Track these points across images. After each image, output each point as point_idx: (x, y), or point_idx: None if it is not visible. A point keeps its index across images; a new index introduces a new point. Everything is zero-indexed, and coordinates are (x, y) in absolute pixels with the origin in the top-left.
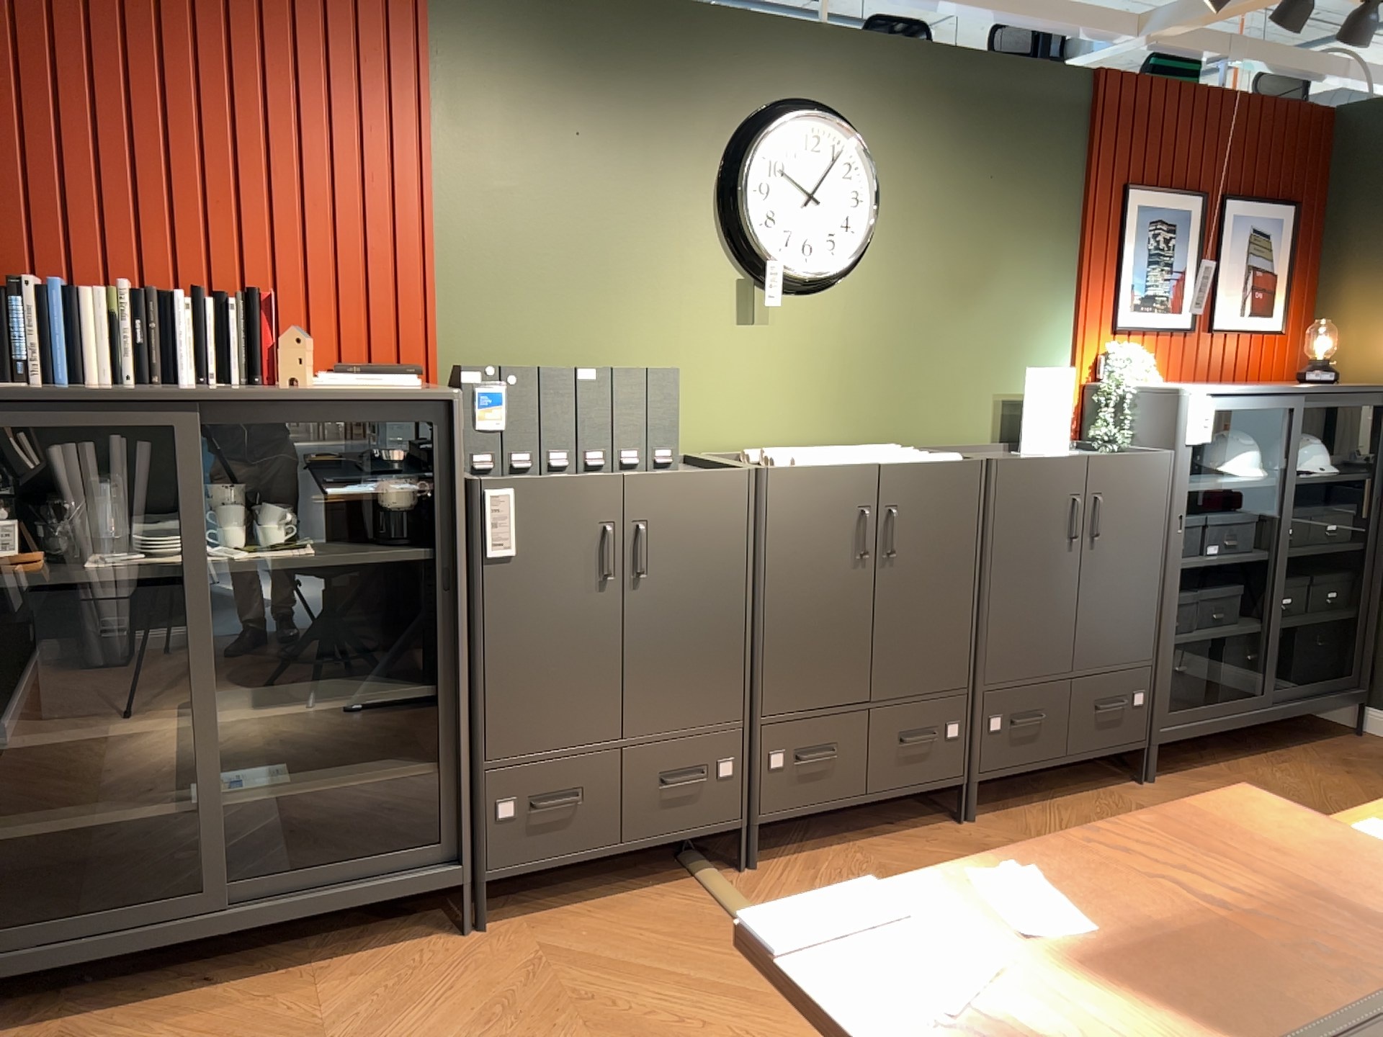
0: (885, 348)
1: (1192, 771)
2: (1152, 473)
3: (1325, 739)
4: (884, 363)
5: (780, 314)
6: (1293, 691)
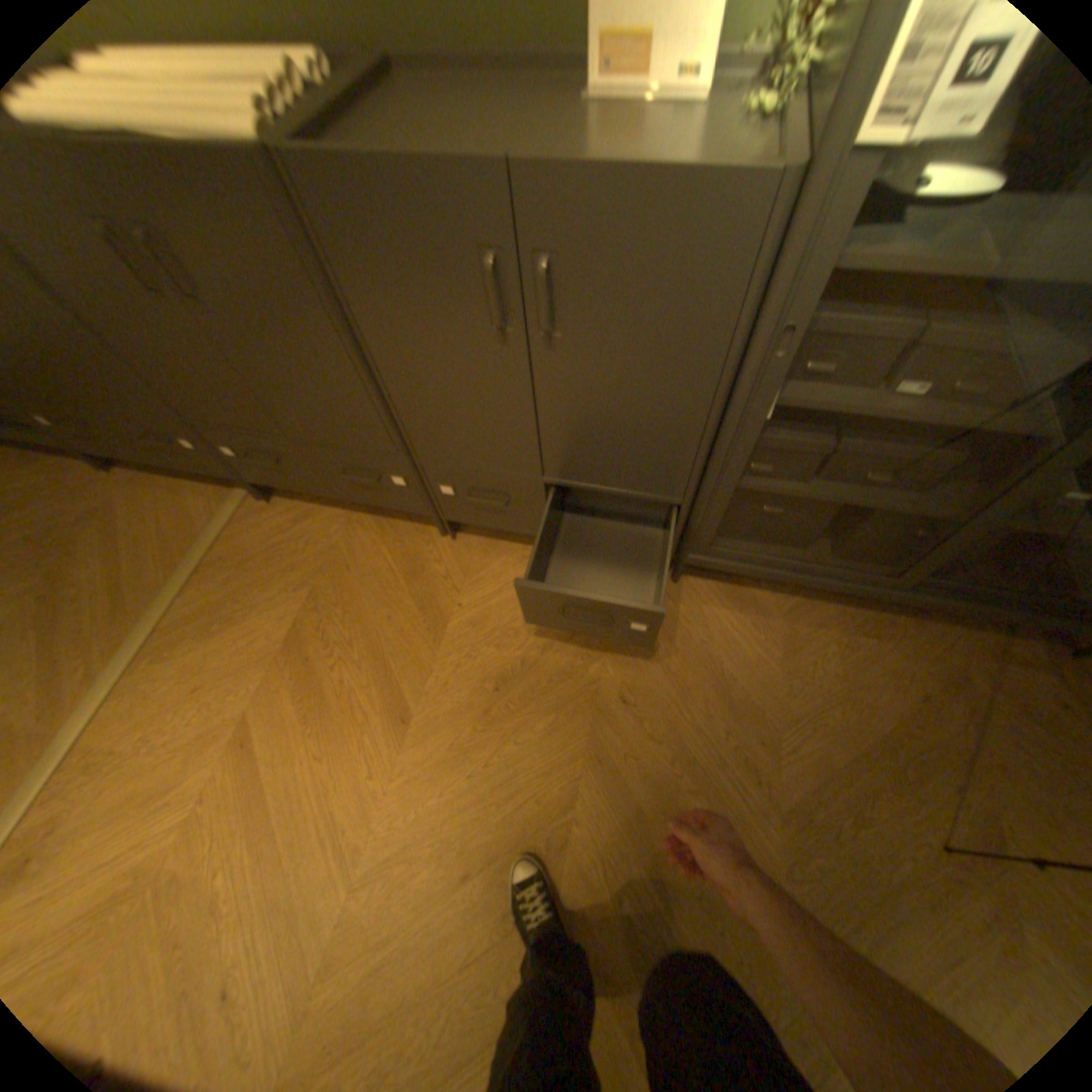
0: None
1: (743, 591)
2: (703, 222)
3: (1009, 634)
4: None
5: None
6: (1001, 578)
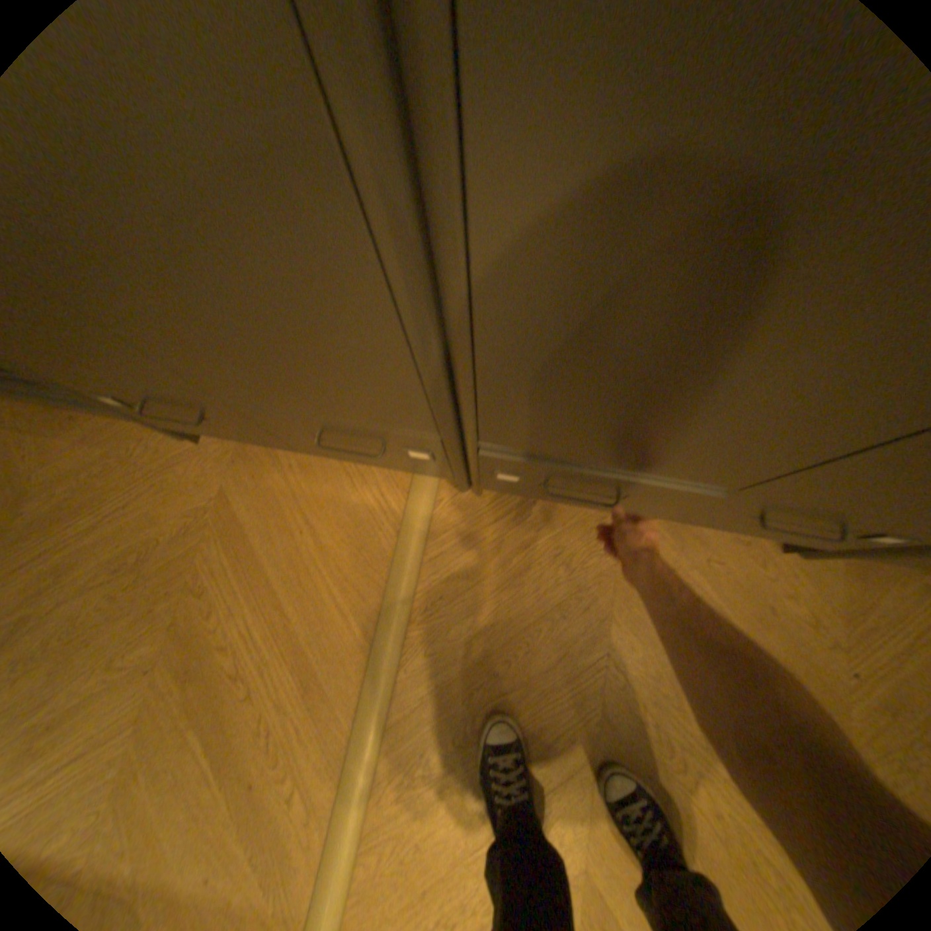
0: None
1: None
2: None
3: None
4: None
5: None
6: None
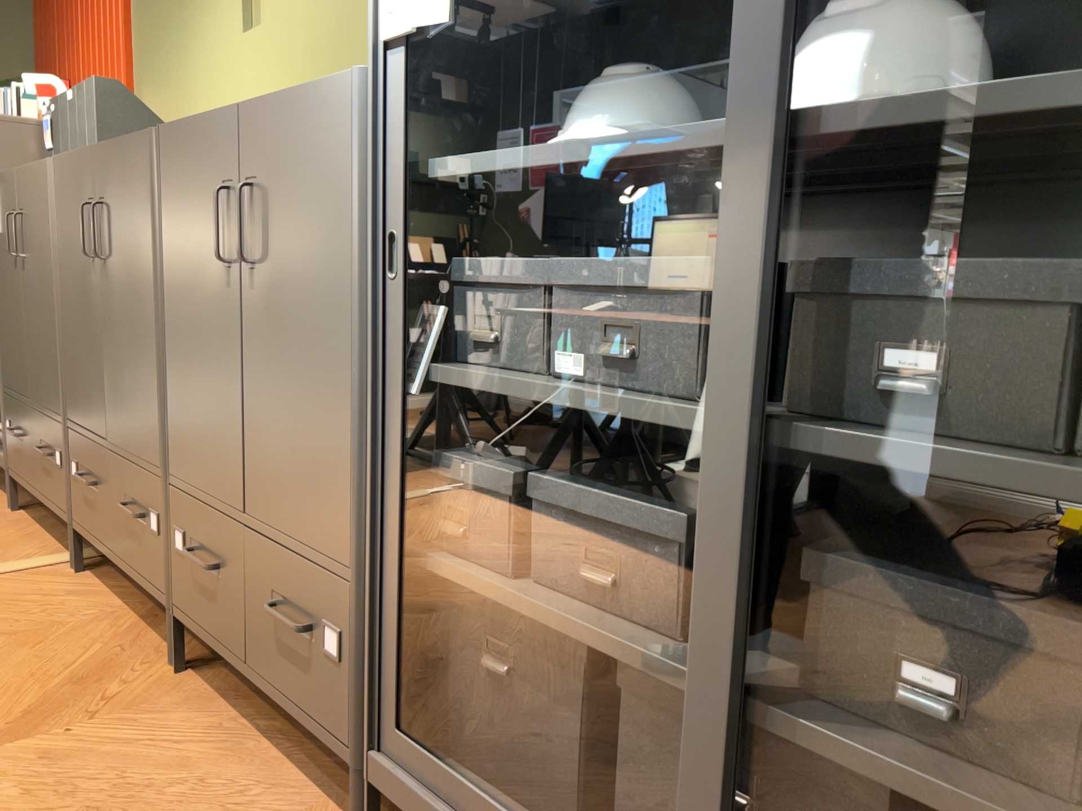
0: (342, 20)
1: None
2: (322, 125)
3: None
4: (342, 42)
5: (266, 12)
6: None
